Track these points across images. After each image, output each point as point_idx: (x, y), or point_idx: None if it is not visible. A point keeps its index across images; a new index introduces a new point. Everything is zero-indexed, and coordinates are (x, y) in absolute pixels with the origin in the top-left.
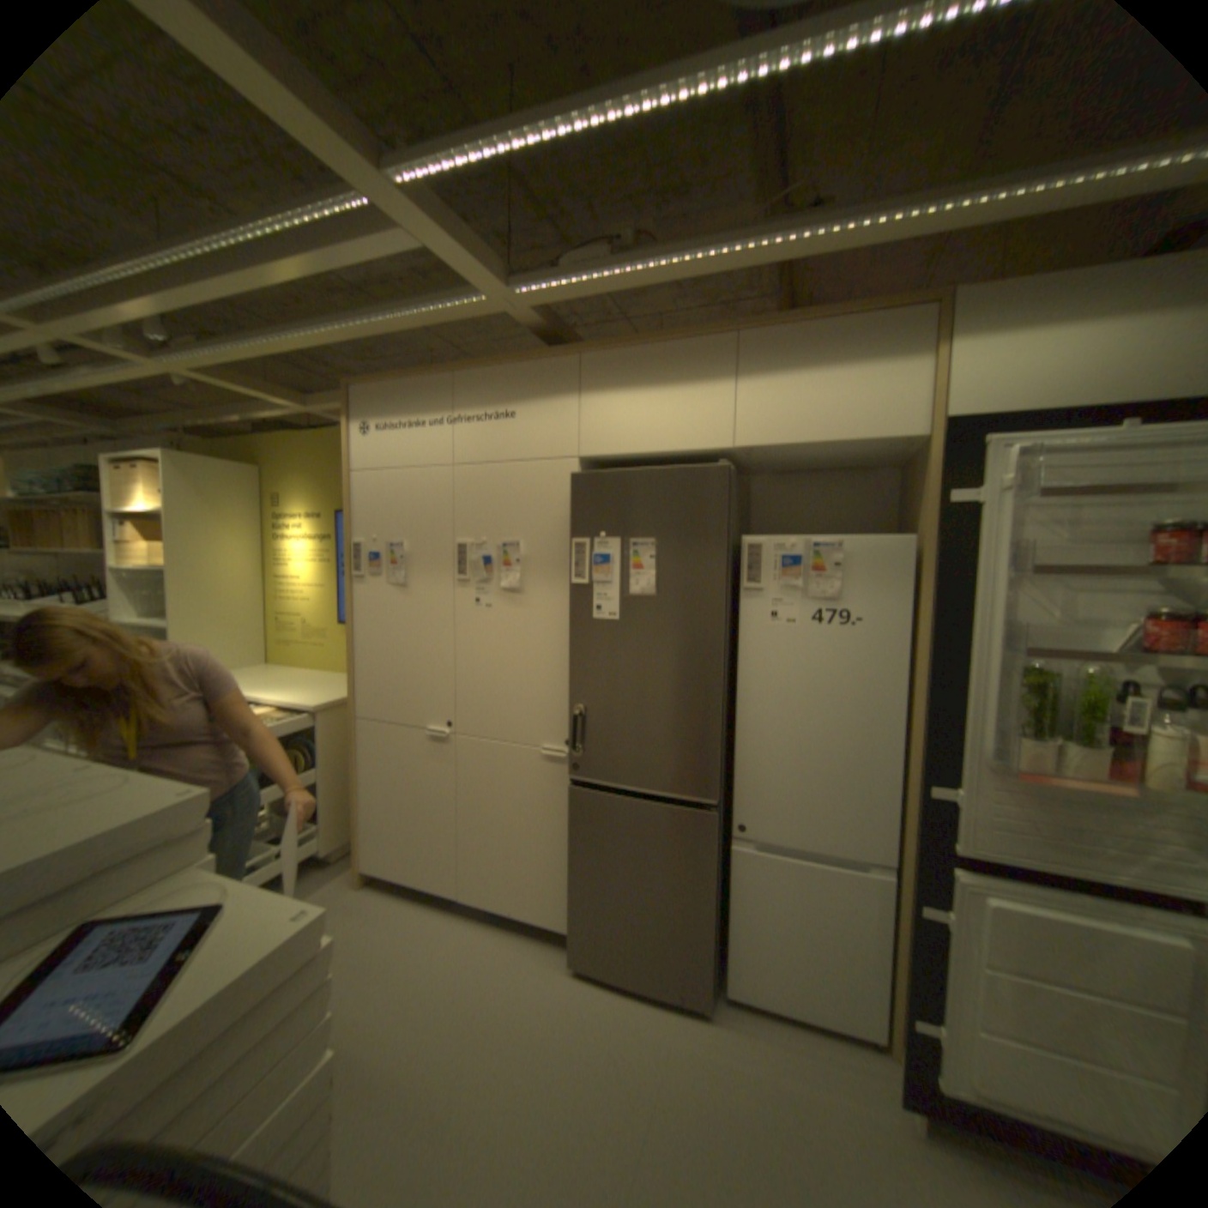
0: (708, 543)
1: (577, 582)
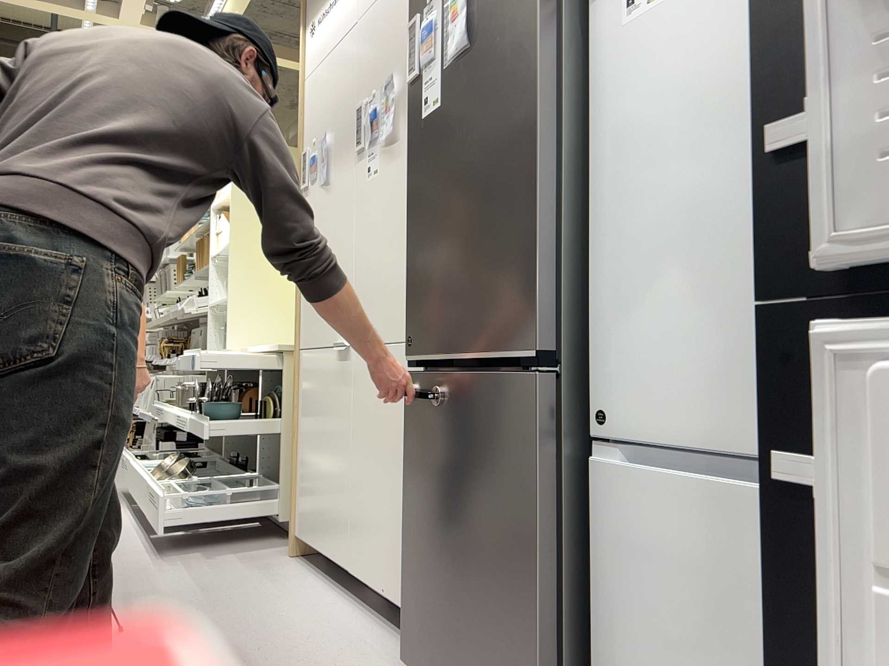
0: None
1: (411, 80)
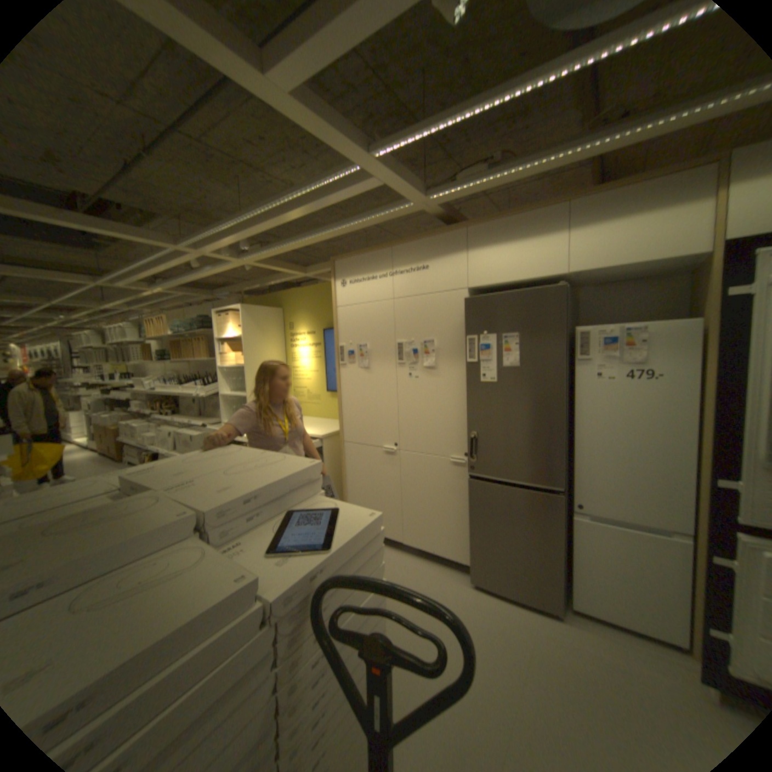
0: (554, 333)
1: (470, 361)
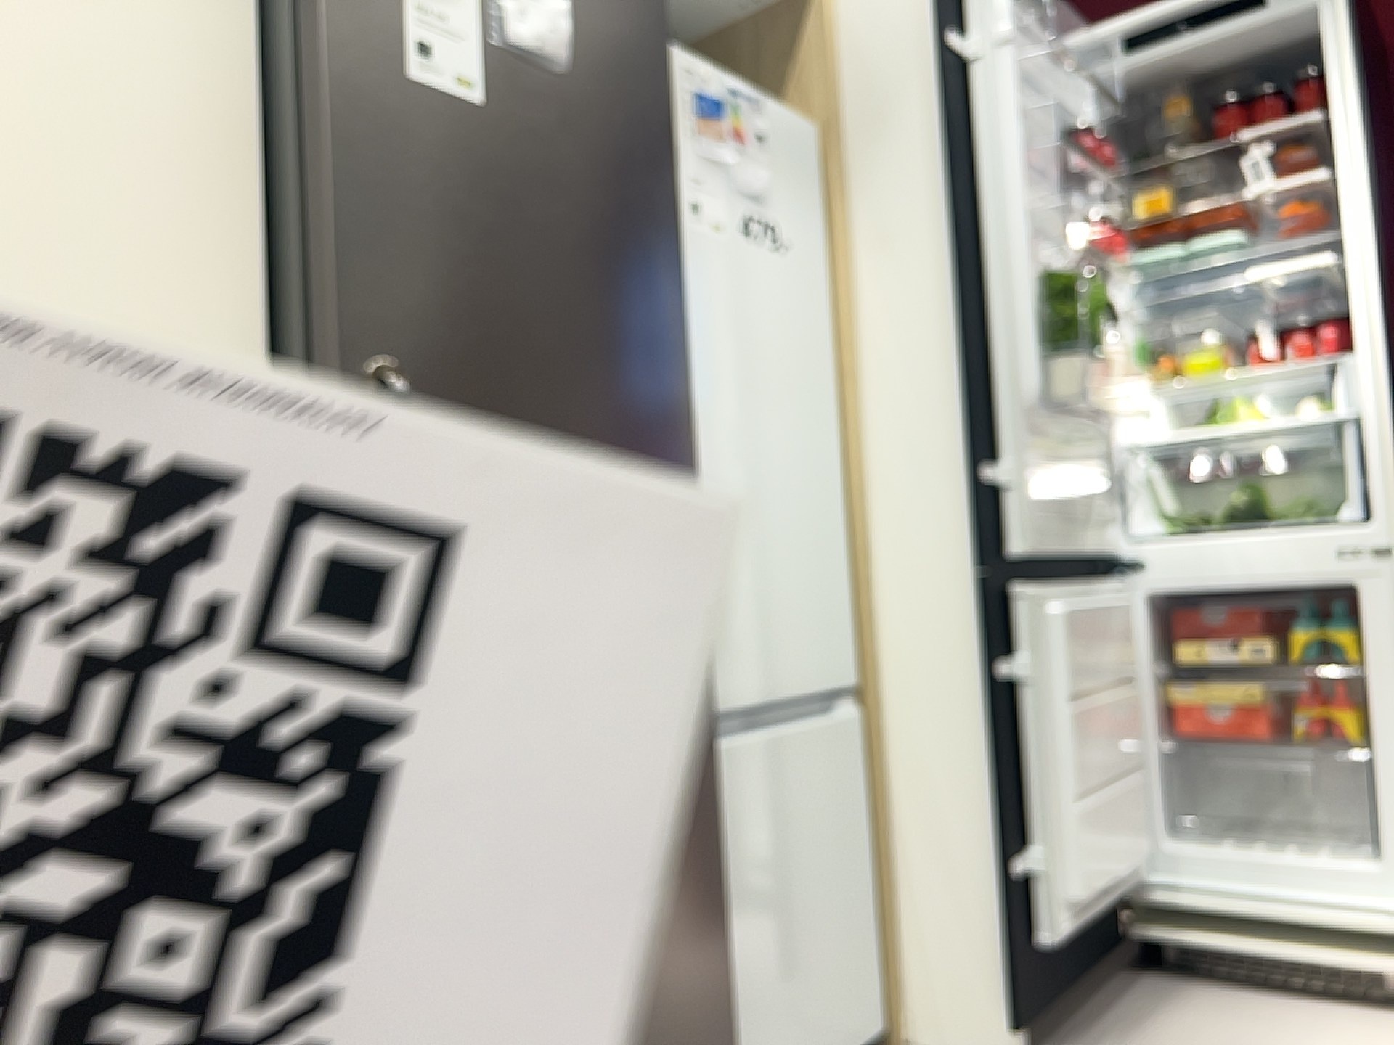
0: None
1: None
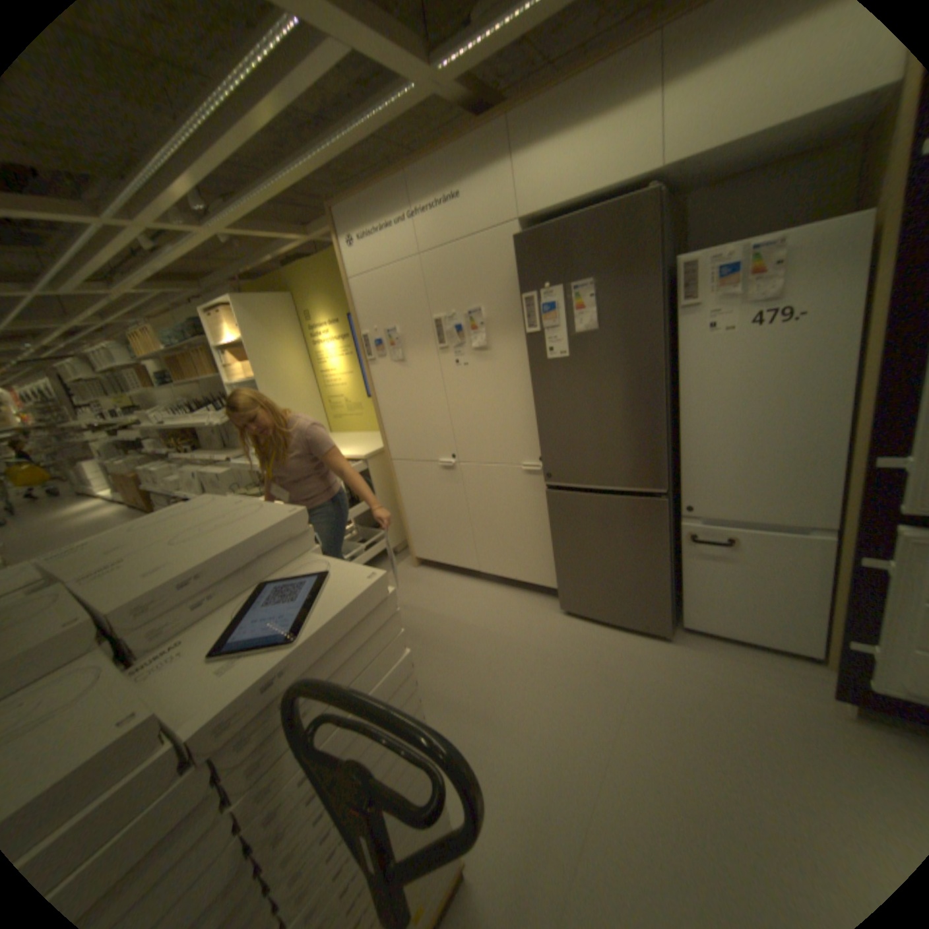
0: (644, 270)
1: (531, 331)
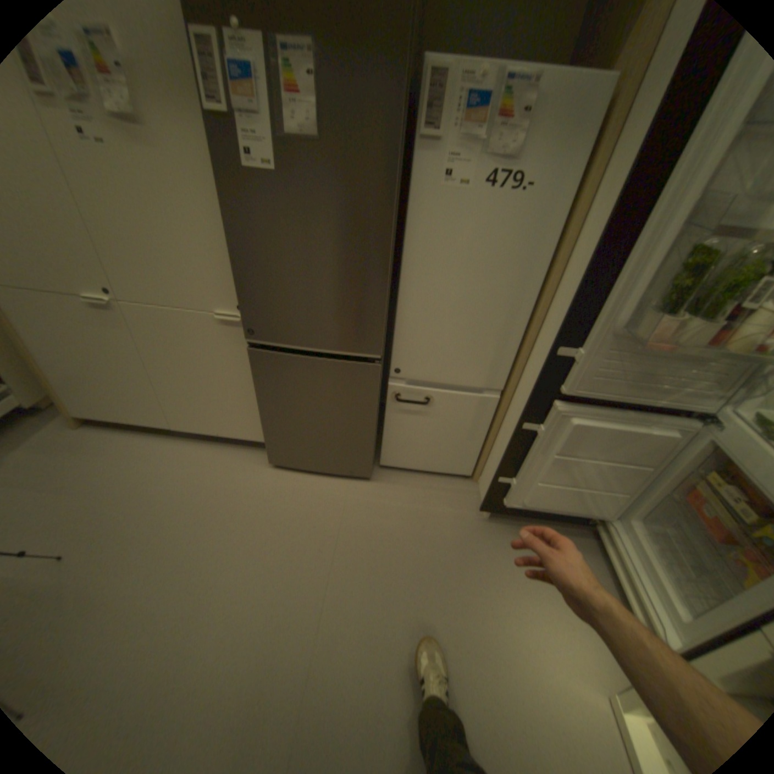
0: (386, 55)
1: (212, 109)
